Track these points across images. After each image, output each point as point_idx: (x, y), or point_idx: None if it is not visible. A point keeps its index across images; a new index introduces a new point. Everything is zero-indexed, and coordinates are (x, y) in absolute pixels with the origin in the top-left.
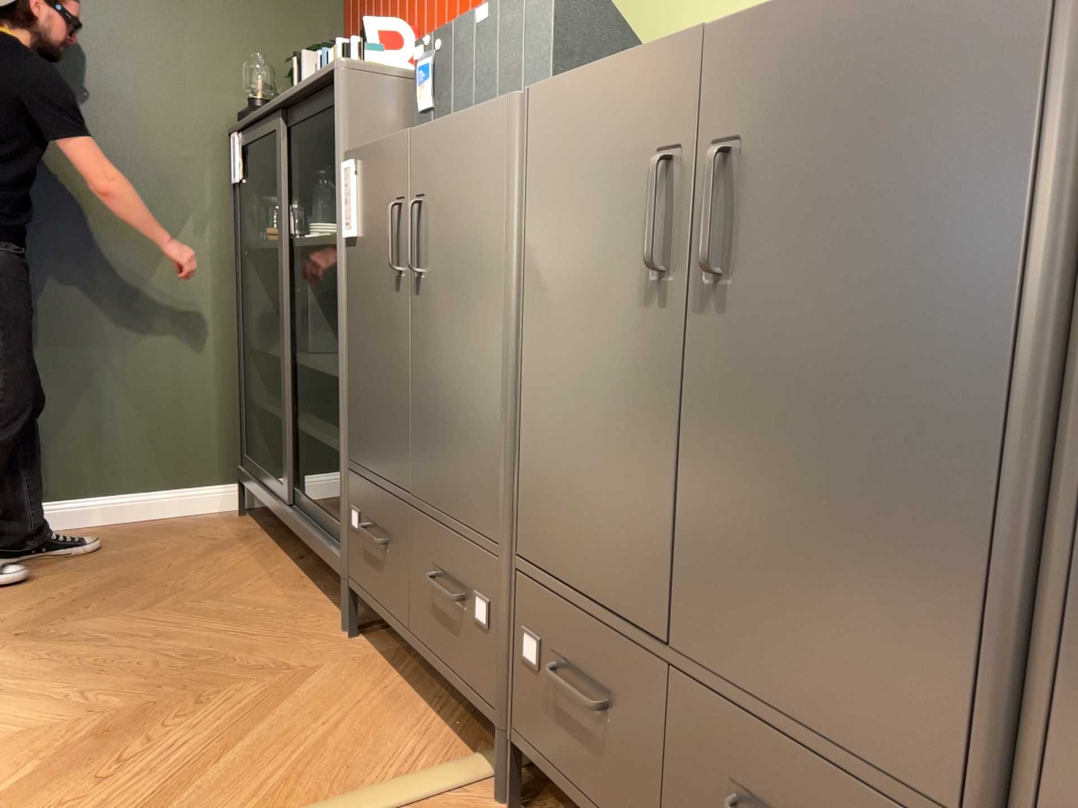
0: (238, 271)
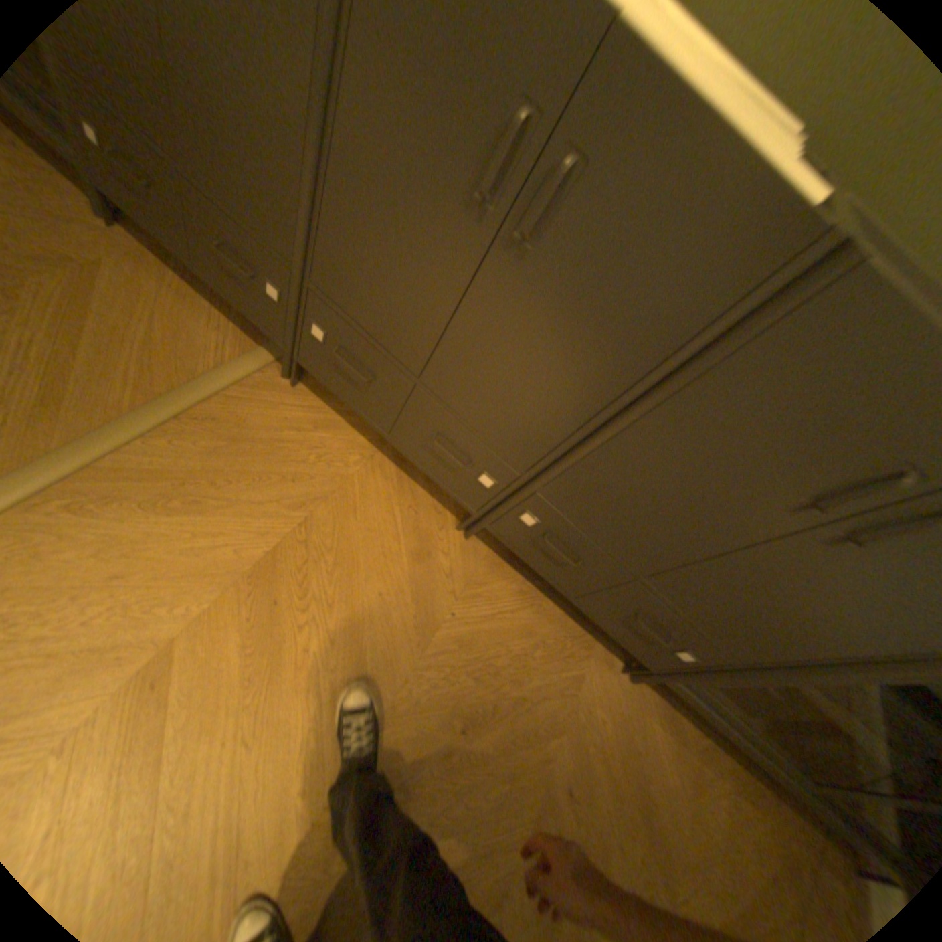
0: None
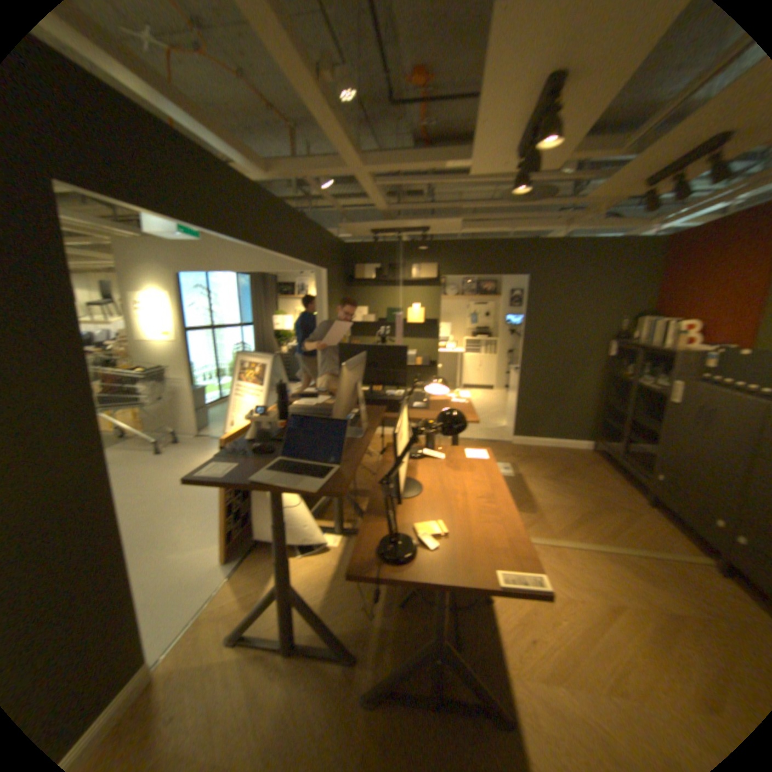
0: (606, 380)
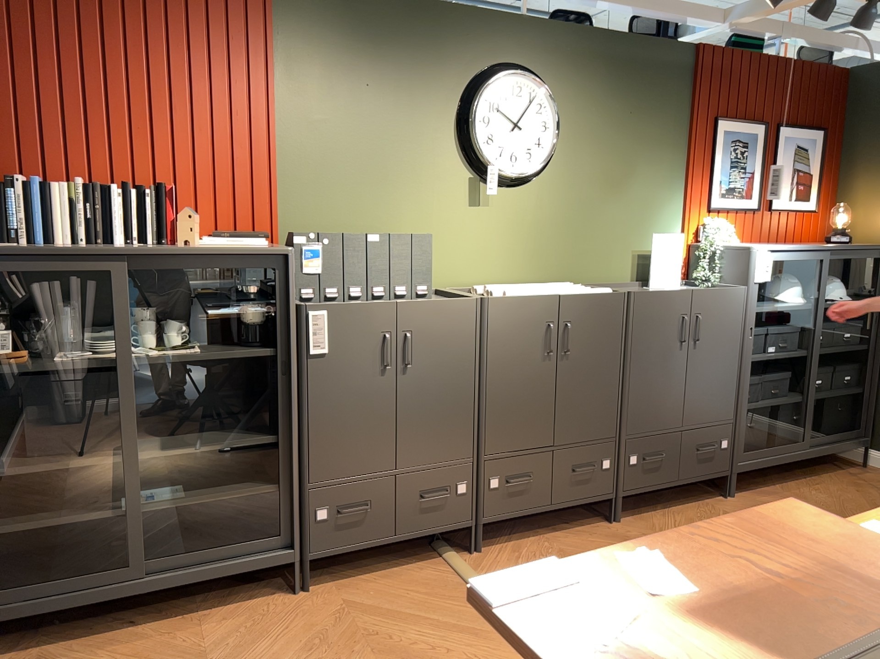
0: None
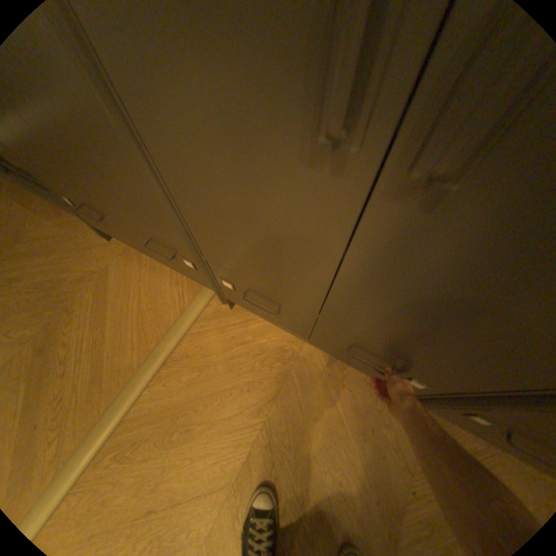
0: None
